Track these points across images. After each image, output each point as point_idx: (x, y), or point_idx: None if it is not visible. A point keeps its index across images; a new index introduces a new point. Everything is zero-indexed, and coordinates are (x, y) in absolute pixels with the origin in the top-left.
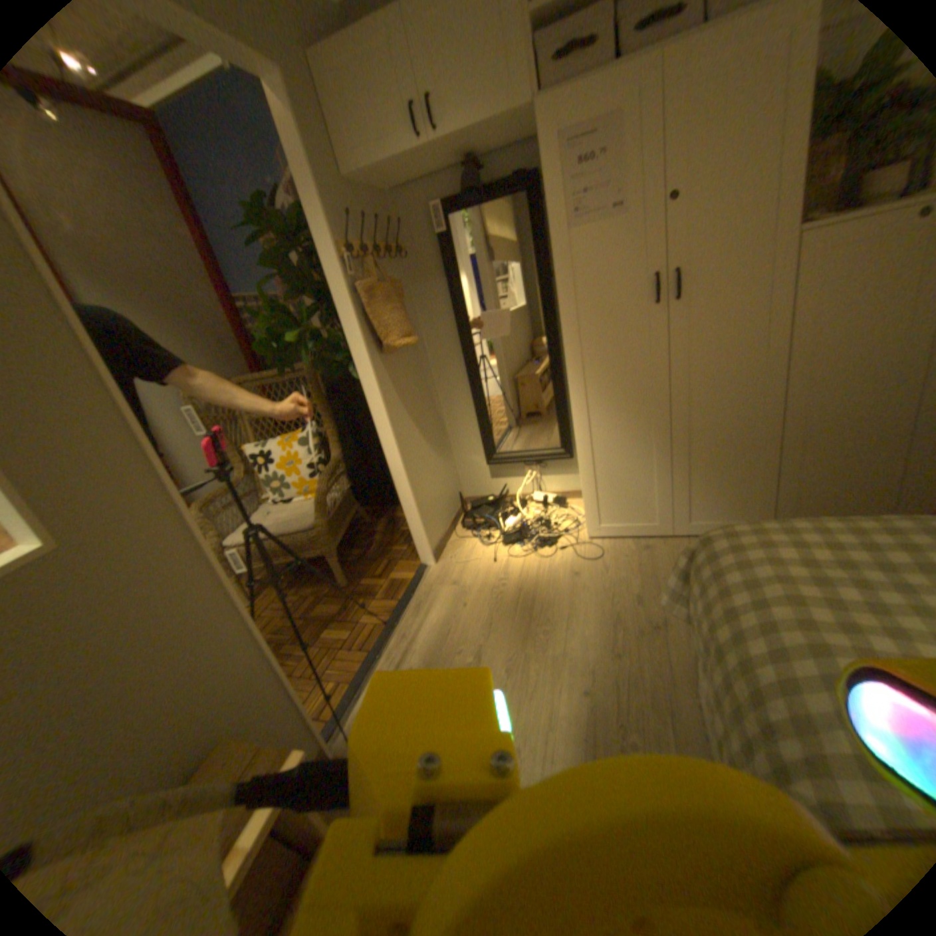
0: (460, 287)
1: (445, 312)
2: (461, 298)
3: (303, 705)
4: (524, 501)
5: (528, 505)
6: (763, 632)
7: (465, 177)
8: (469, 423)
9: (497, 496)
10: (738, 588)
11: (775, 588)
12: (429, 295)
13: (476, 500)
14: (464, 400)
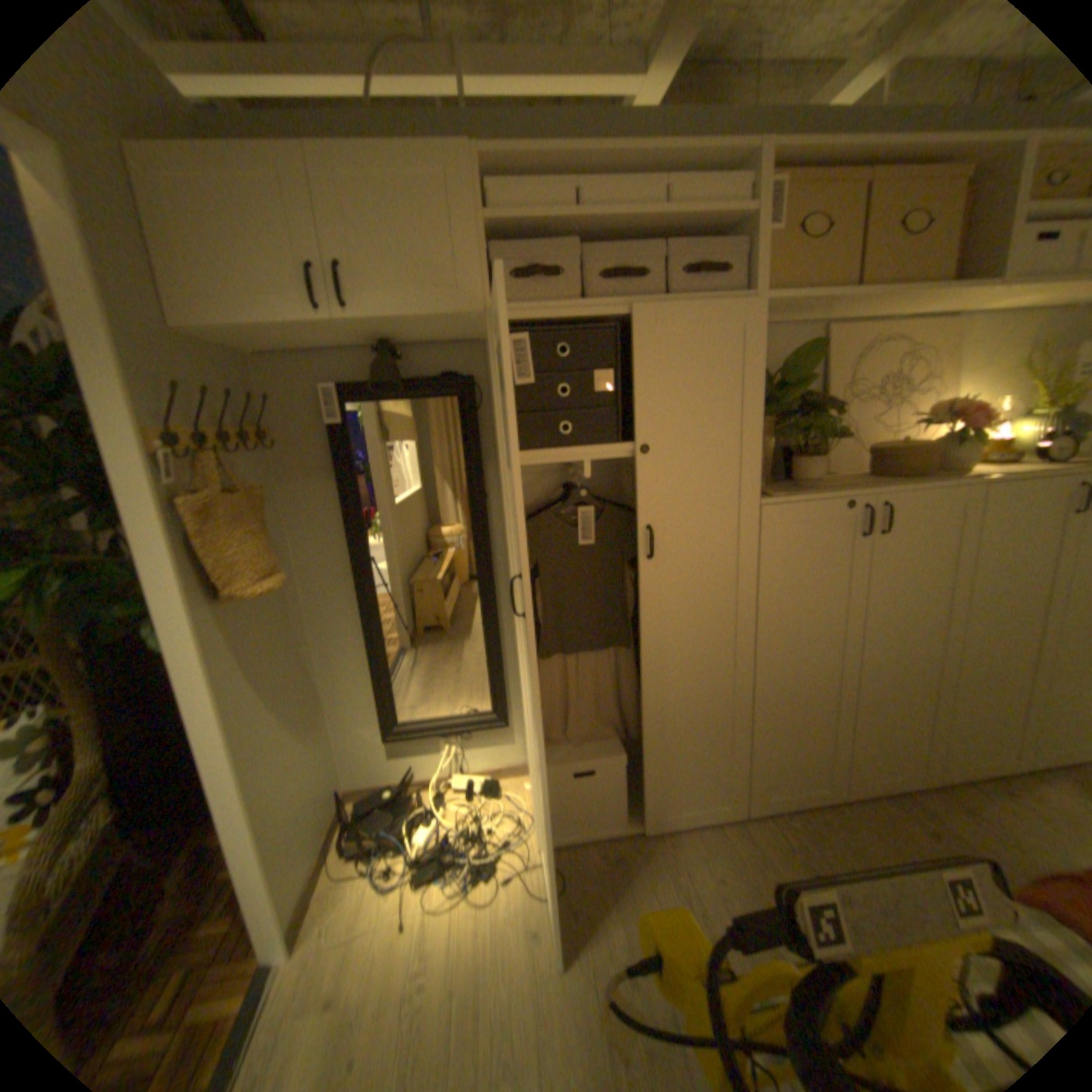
0: (357, 500)
1: (330, 529)
2: (358, 514)
3: None
4: (438, 791)
5: (445, 800)
6: None
7: (374, 366)
8: (358, 685)
9: (397, 792)
10: None
11: None
12: (305, 504)
13: (362, 798)
14: (352, 651)
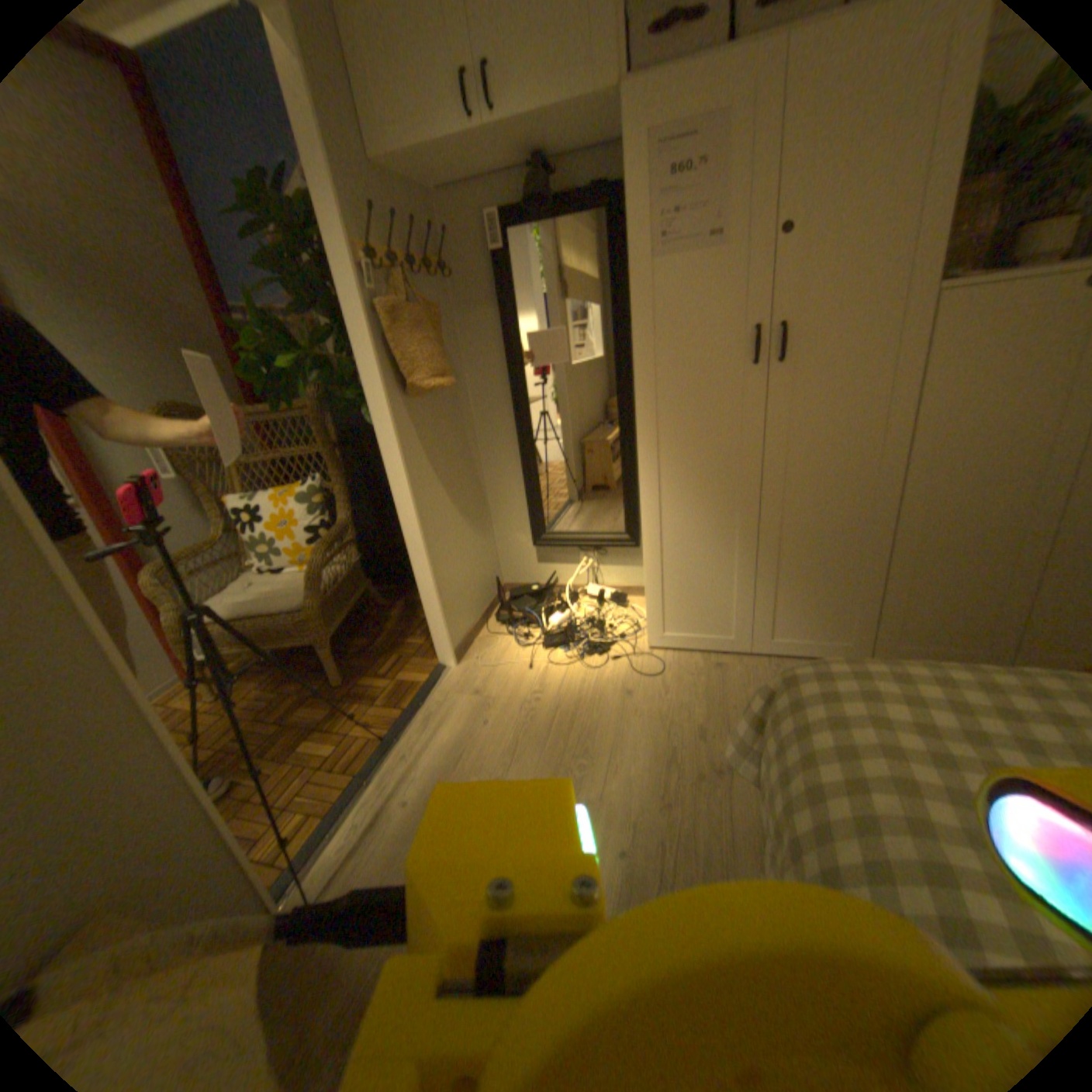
0: (516, 321)
1: (496, 351)
2: (517, 335)
3: (258, 843)
4: (576, 593)
5: (580, 599)
6: (860, 831)
7: (532, 181)
8: (516, 493)
9: (543, 585)
10: (829, 756)
11: (879, 764)
12: (477, 328)
13: (518, 587)
14: (512, 463)
